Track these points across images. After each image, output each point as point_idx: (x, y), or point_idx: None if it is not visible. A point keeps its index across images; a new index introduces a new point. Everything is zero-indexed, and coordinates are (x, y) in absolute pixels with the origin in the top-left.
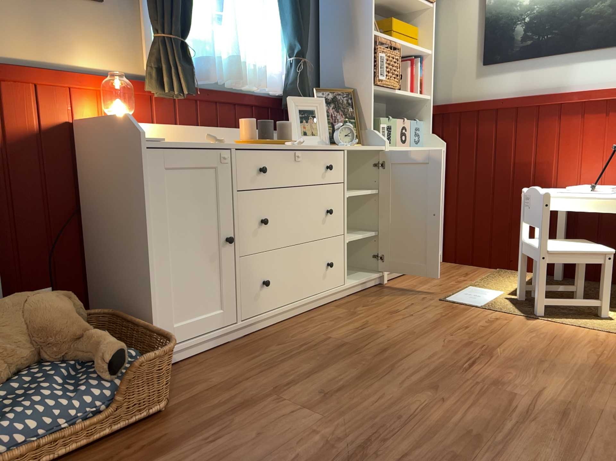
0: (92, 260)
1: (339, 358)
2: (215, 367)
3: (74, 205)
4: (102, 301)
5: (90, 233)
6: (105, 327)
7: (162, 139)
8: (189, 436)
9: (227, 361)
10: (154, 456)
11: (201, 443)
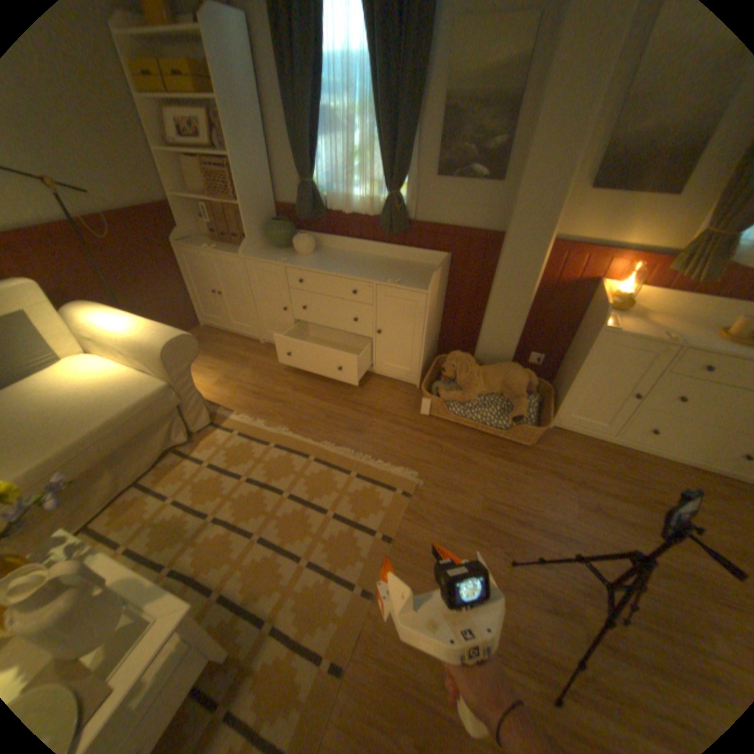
0: (568, 355)
1: (647, 508)
2: (577, 448)
3: (577, 323)
4: (560, 376)
5: (574, 342)
6: (546, 392)
7: (622, 328)
8: (524, 464)
9: (586, 450)
10: (506, 459)
11: (524, 471)
